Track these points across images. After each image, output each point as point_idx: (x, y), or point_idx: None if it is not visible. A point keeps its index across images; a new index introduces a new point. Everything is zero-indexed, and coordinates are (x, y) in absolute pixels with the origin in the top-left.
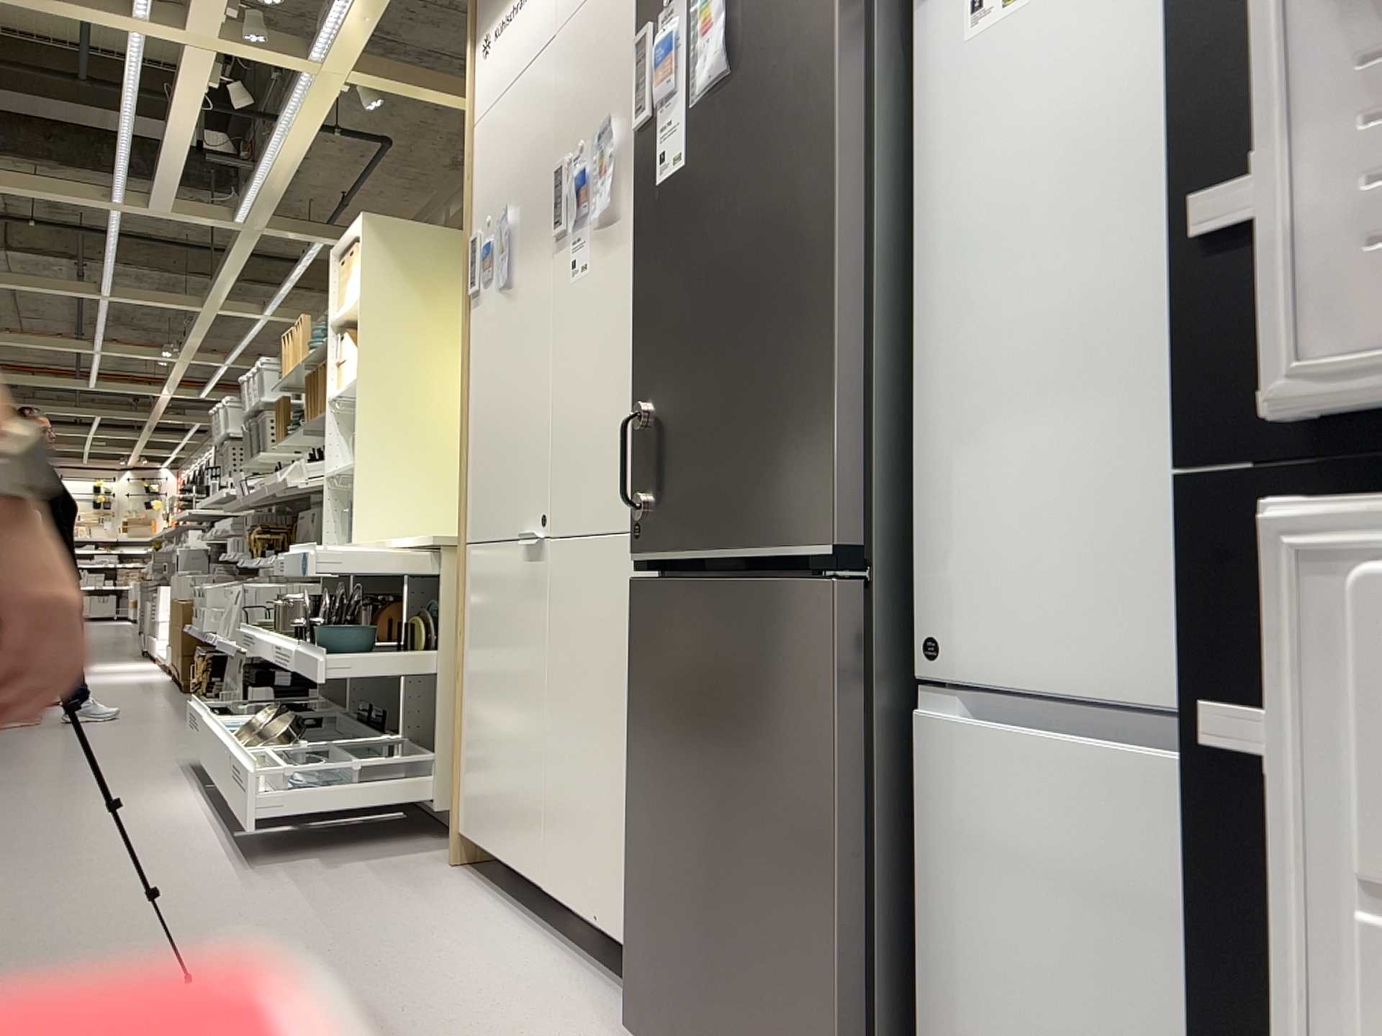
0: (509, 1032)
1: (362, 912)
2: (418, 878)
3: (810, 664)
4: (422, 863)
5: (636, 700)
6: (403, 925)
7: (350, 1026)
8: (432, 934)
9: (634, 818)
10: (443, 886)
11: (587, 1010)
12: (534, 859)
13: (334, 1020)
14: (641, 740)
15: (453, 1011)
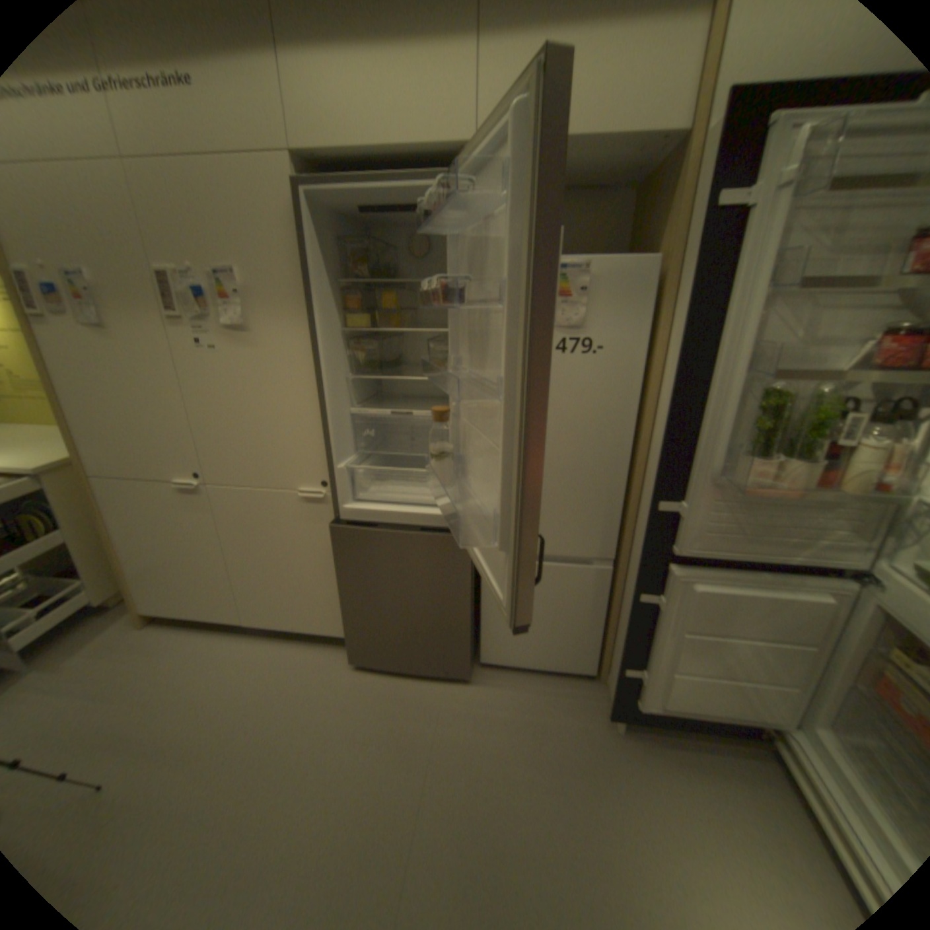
0: (299, 690)
1: (131, 683)
2: (131, 647)
3: (455, 556)
4: (117, 636)
5: (341, 566)
6: (168, 676)
7: (230, 737)
8: (192, 671)
9: (346, 603)
10: (154, 643)
11: (312, 661)
12: (230, 615)
13: (216, 740)
14: (348, 579)
15: (263, 698)
